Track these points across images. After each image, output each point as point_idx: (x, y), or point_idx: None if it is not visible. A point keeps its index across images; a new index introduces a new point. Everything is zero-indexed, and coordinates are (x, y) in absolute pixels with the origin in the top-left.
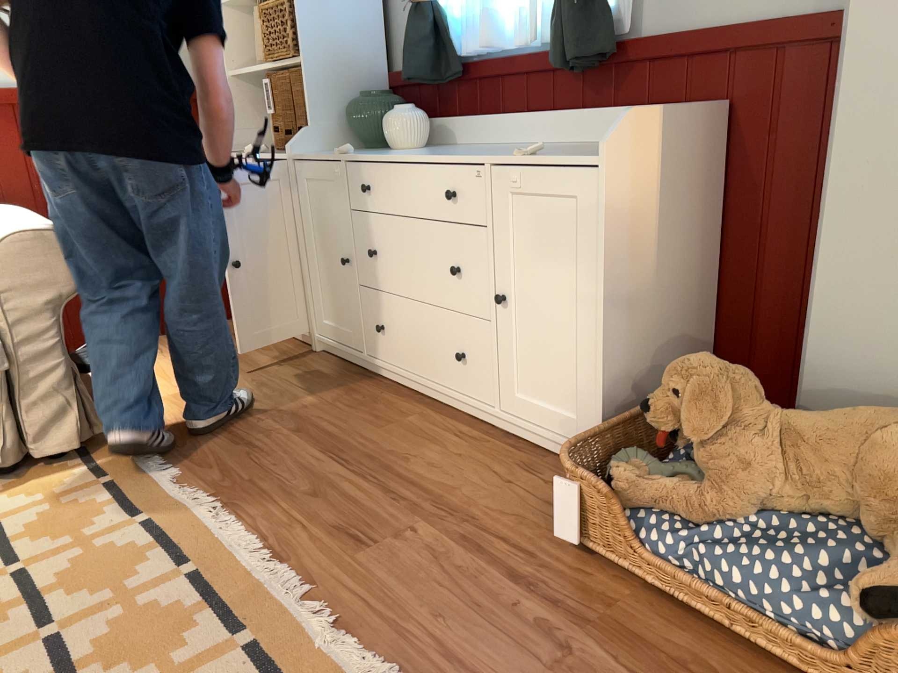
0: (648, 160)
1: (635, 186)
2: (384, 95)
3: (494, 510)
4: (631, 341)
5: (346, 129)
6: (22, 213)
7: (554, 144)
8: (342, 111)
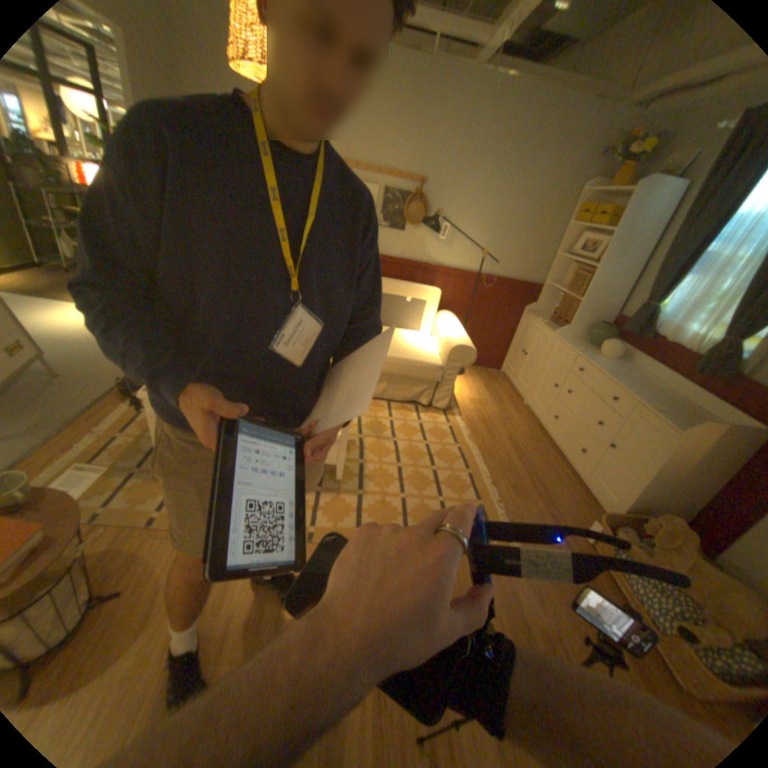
0: (710, 442)
1: (696, 449)
2: (611, 328)
3: (567, 514)
4: (658, 495)
5: (586, 331)
6: (456, 324)
7: (679, 393)
8: (588, 324)
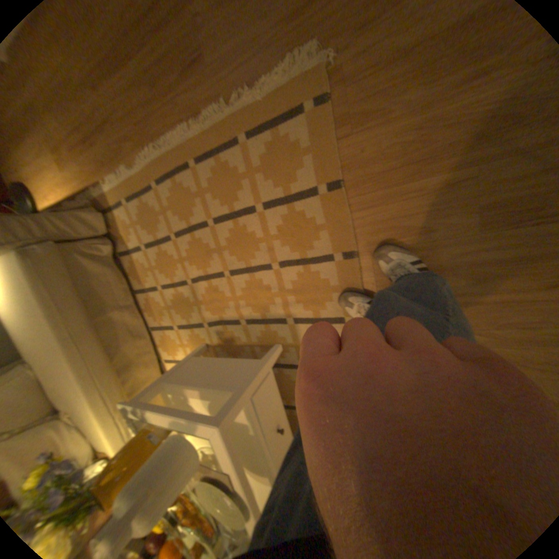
0: None
1: None
2: None
3: None
4: None
5: None
6: None
7: None
8: None
